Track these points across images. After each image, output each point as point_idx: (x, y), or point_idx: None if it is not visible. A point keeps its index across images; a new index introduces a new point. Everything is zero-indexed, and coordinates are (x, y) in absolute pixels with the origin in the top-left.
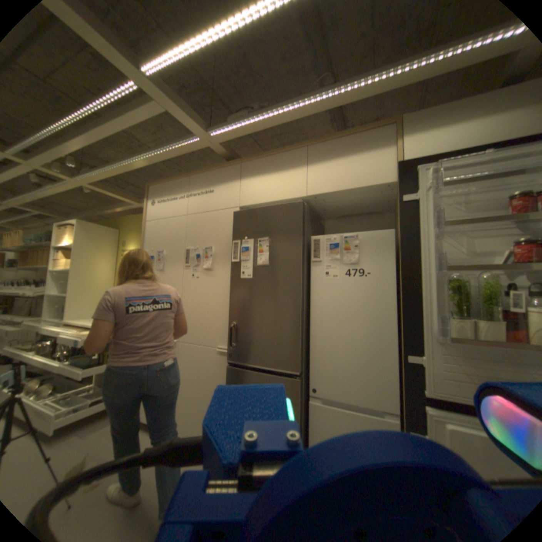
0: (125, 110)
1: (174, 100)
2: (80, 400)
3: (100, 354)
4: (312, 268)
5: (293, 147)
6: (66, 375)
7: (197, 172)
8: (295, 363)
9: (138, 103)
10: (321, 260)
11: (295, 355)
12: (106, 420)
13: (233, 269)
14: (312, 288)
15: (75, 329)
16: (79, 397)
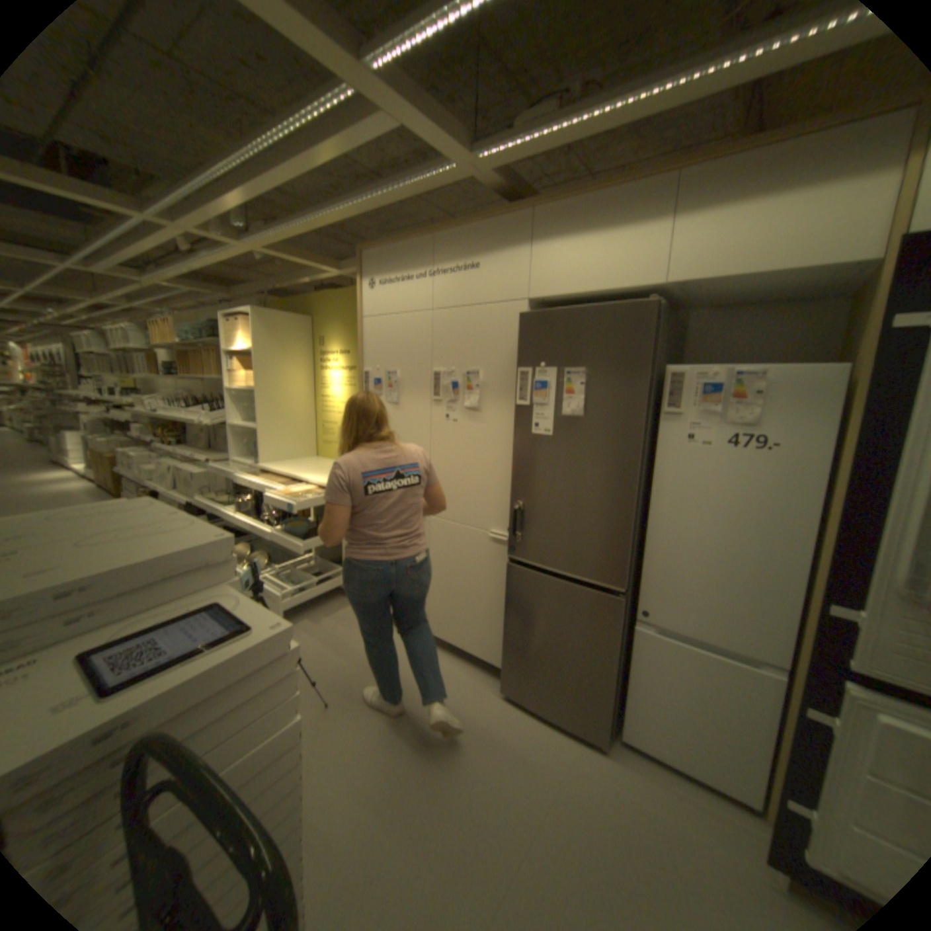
0: (329, 129)
1: (419, 102)
2: (304, 574)
3: (318, 517)
4: (662, 423)
5: (650, 173)
6: (283, 544)
7: (448, 226)
8: (619, 576)
9: (353, 116)
10: (683, 412)
11: (621, 565)
12: (337, 600)
13: (516, 414)
14: (658, 458)
15: (278, 478)
16: (302, 571)
